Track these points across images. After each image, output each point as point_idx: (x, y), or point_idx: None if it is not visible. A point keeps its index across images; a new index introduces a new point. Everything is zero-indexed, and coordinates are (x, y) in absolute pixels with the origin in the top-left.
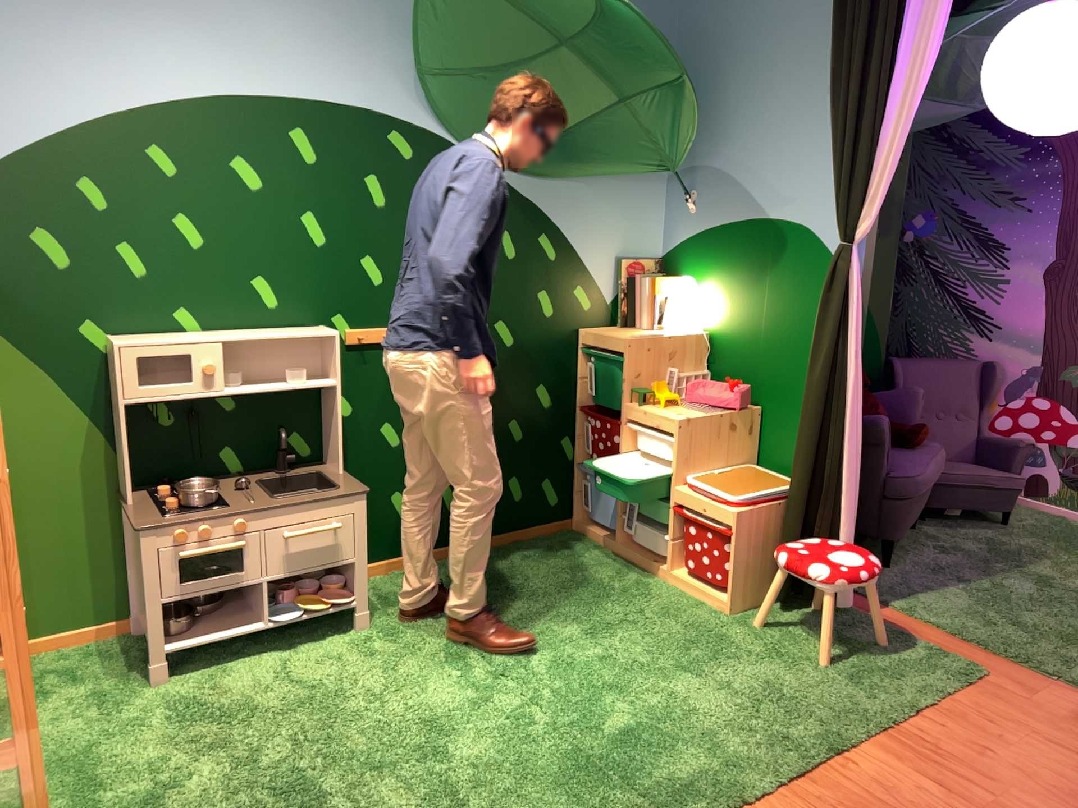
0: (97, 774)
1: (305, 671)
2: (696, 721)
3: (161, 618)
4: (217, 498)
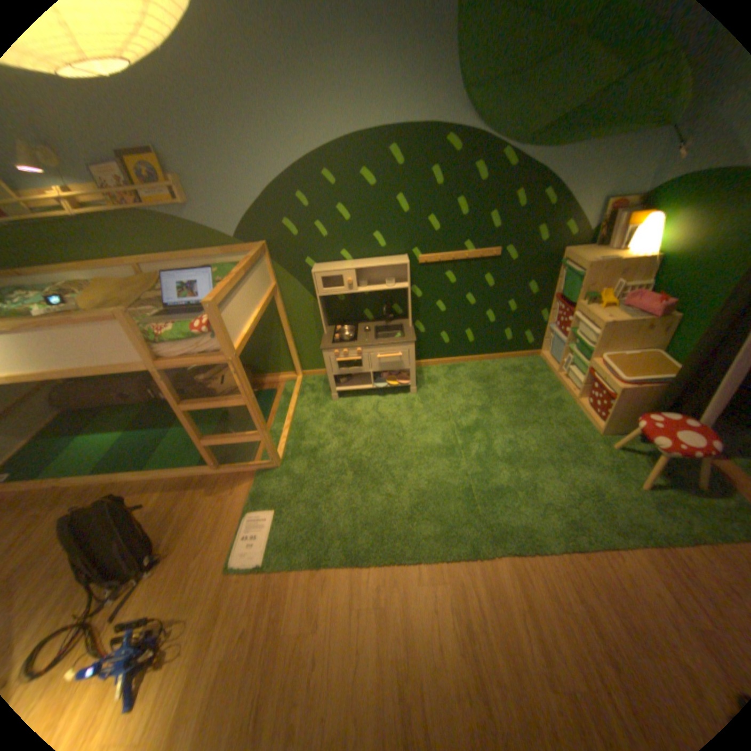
0: (304, 433)
1: (383, 409)
2: (539, 497)
3: (333, 380)
4: (356, 335)
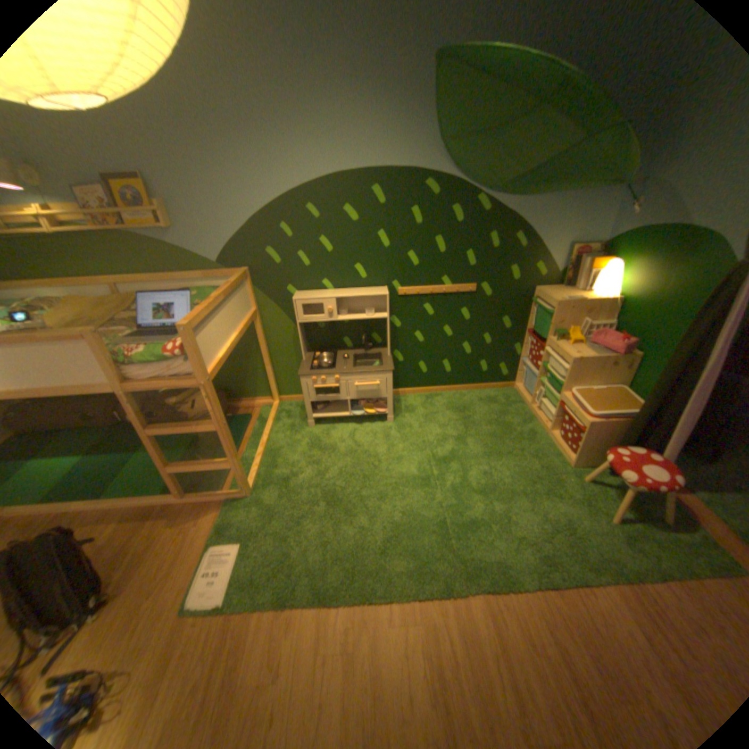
0: (277, 461)
1: (360, 437)
2: (513, 530)
3: (309, 407)
4: (335, 362)
